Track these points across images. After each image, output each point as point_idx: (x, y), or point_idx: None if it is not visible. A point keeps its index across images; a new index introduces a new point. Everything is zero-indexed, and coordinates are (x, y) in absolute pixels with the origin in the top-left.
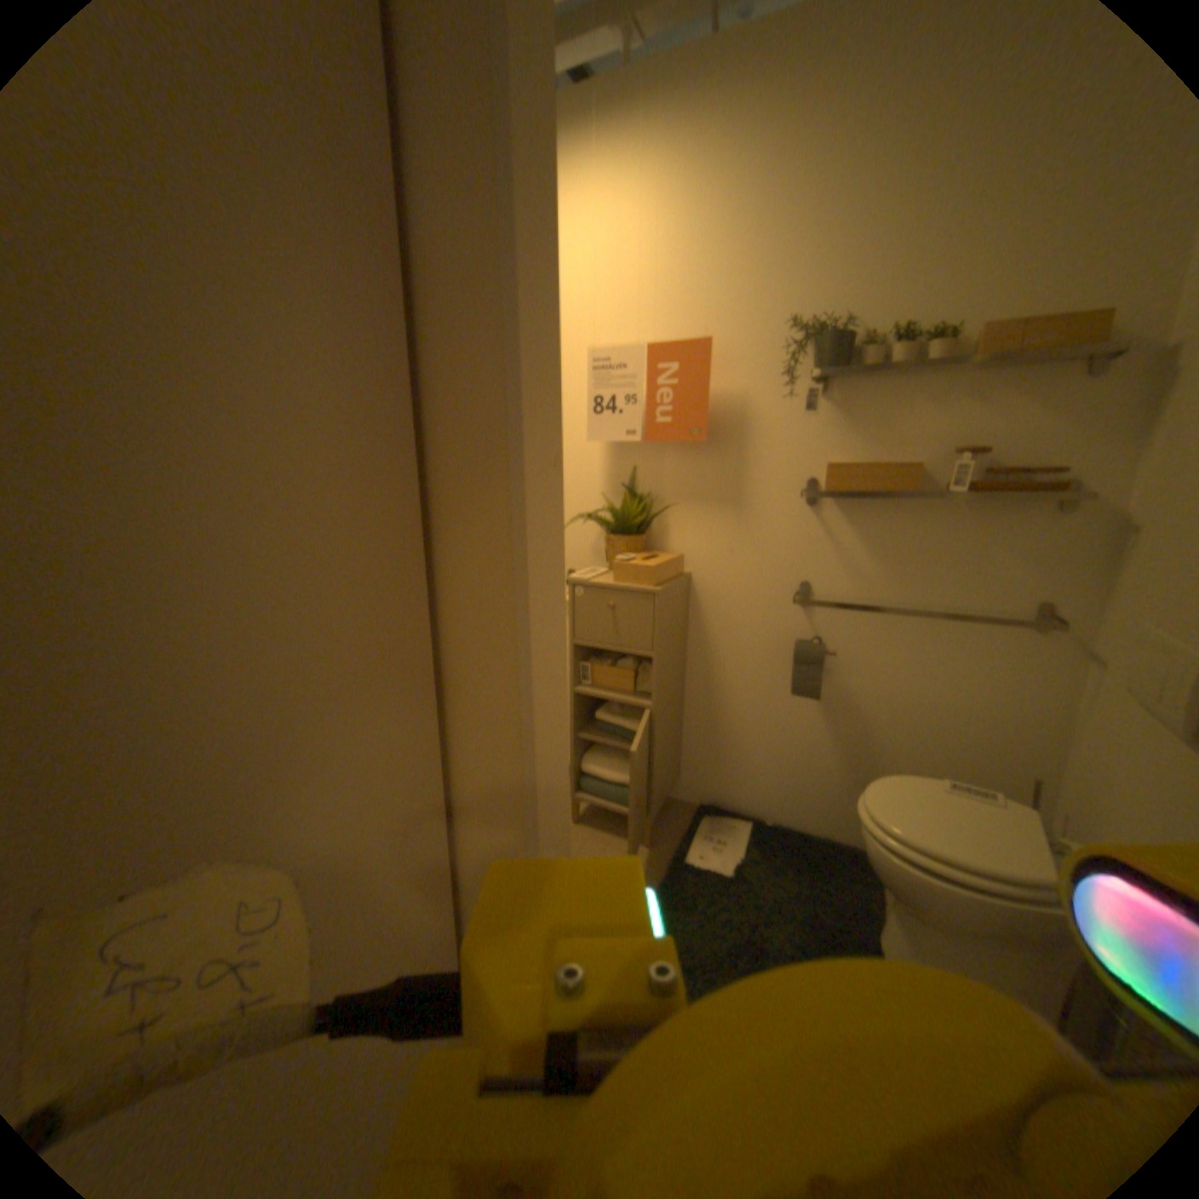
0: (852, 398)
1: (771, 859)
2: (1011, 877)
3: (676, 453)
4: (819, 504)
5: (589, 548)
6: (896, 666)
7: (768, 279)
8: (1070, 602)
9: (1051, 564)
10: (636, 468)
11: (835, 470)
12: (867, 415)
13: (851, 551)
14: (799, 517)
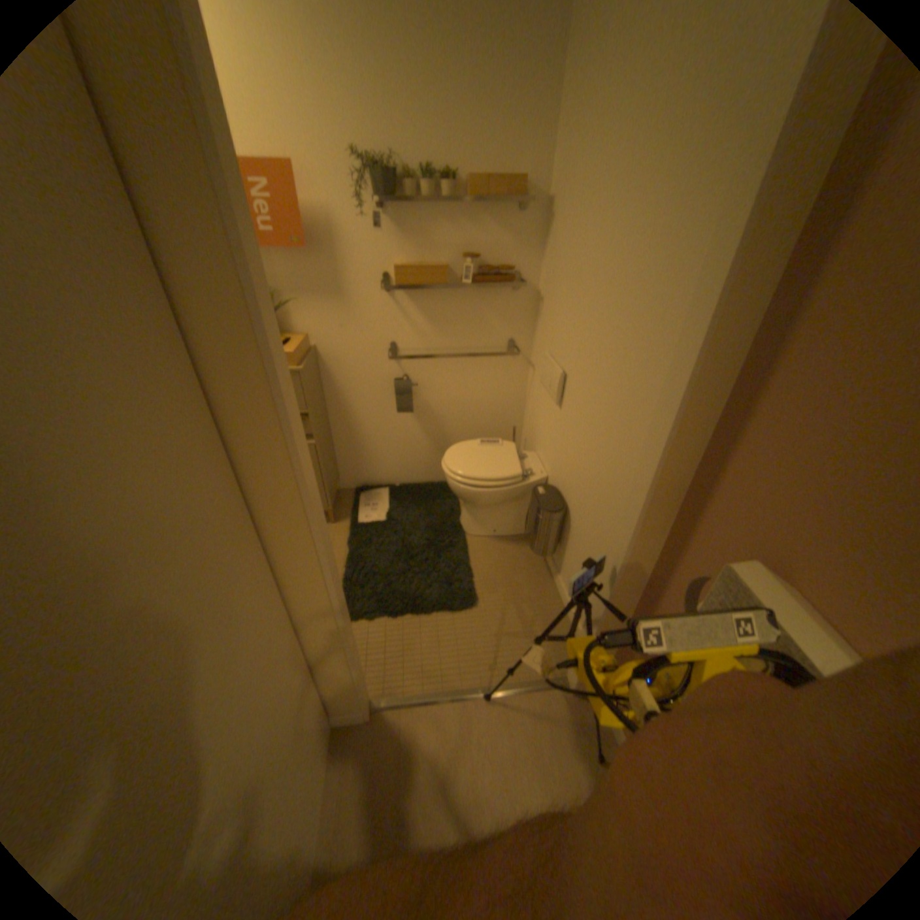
0: (401, 219)
1: (404, 504)
2: (505, 478)
3: (283, 257)
4: (393, 293)
5: None
6: (449, 386)
7: (325, 111)
8: (519, 340)
9: (511, 321)
10: None
11: (400, 273)
12: (412, 232)
13: (416, 323)
14: (382, 302)
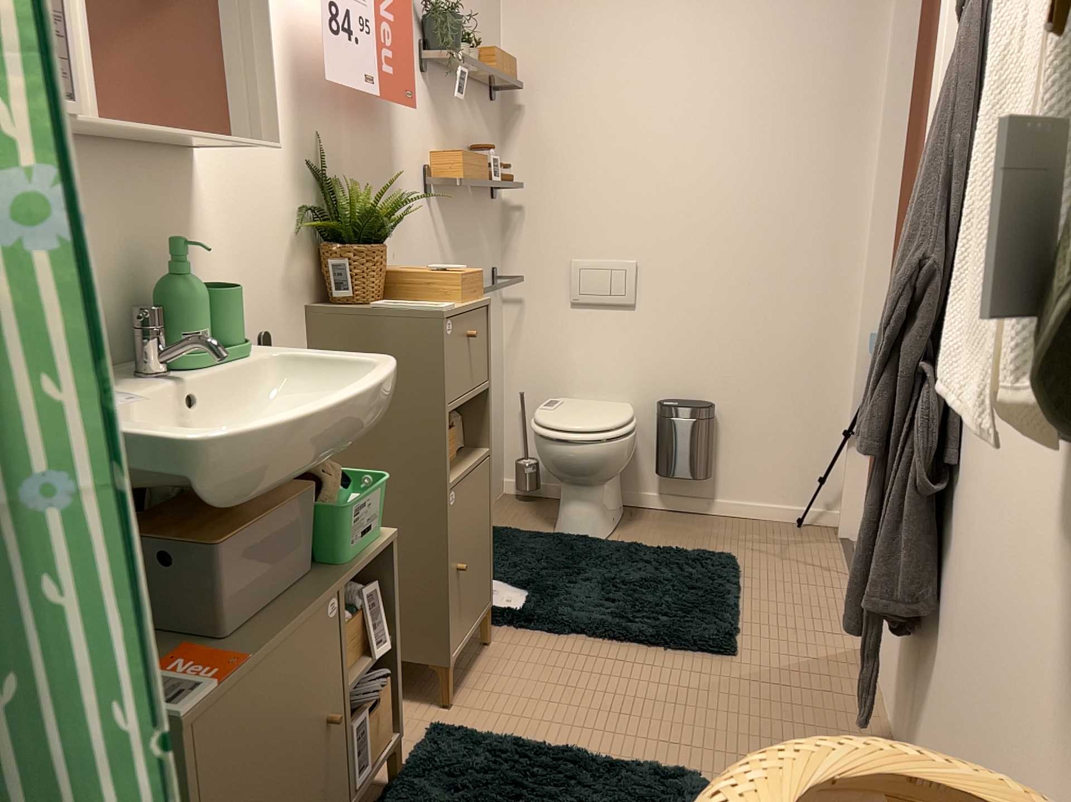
0: (434, 90)
1: (499, 568)
2: (631, 412)
3: (350, 124)
4: (430, 197)
5: (281, 285)
6: None
7: None
8: (497, 266)
9: (492, 240)
10: (320, 141)
11: (465, 161)
12: (440, 110)
13: (444, 244)
14: (423, 212)
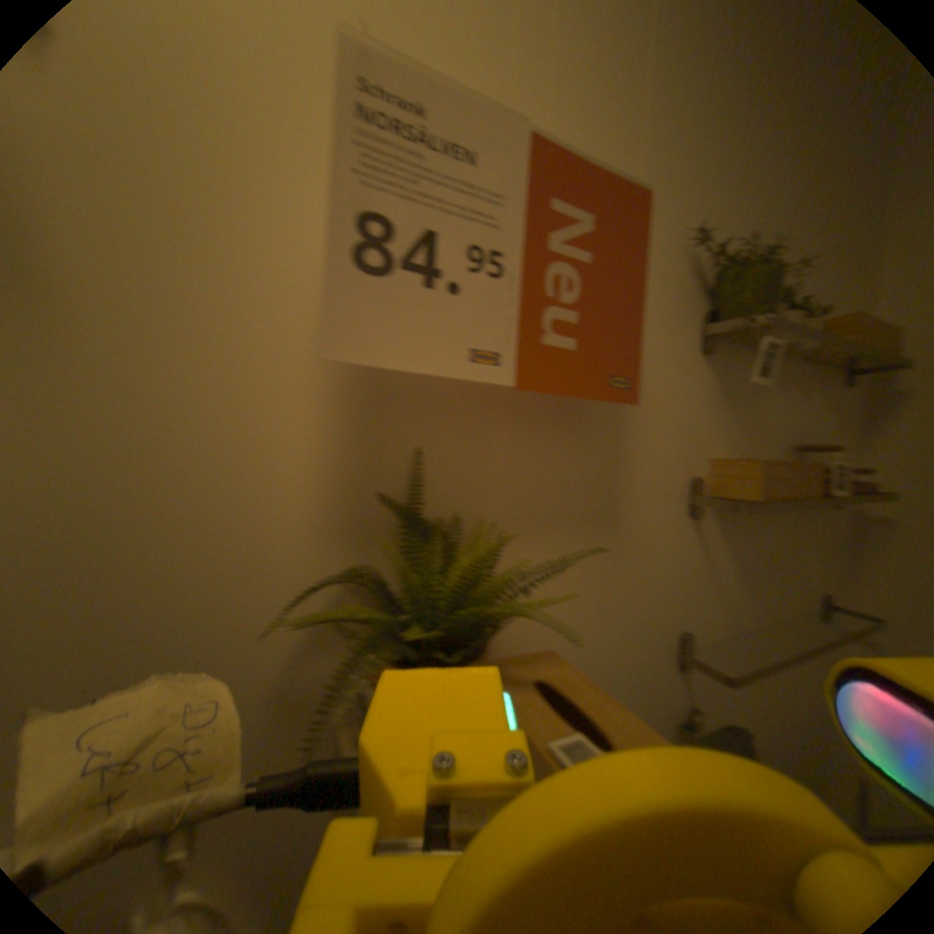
0: (731, 371)
1: None
2: None
3: (514, 429)
4: (703, 518)
5: (262, 708)
6: (754, 711)
7: (658, 150)
8: (837, 591)
9: (832, 559)
10: (422, 460)
11: (771, 473)
12: (742, 397)
13: (726, 579)
14: (683, 540)
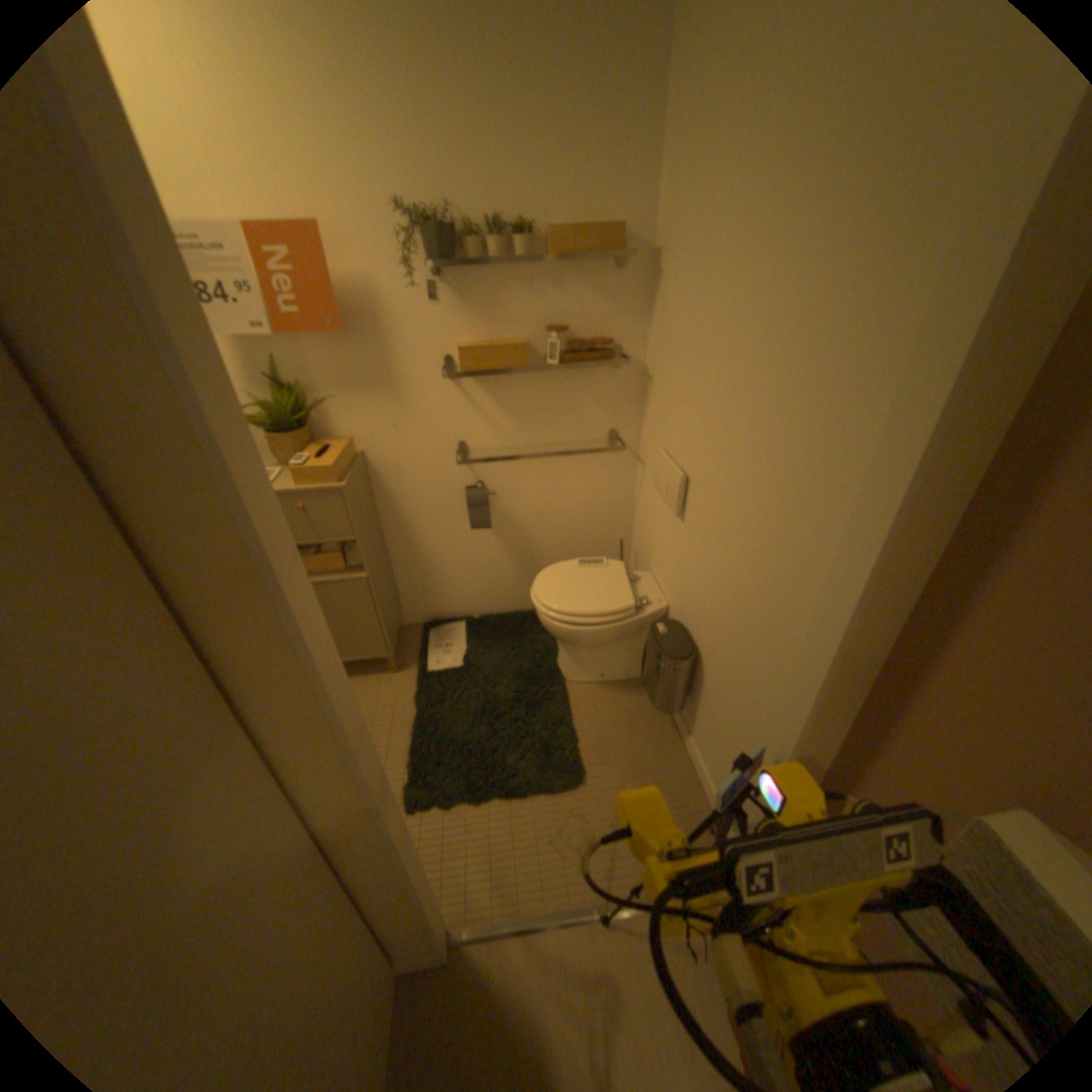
0: (461, 285)
1: (482, 642)
2: (611, 611)
3: (312, 341)
4: (456, 379)
5: None
6: (533, 491)
7: (356, 153)
8: (621, 429)
9: (609, 406)
10: (272, 358)
11: (463, 355)
12: (477, 300)
13: (488, 414)
14: (442, 391)
